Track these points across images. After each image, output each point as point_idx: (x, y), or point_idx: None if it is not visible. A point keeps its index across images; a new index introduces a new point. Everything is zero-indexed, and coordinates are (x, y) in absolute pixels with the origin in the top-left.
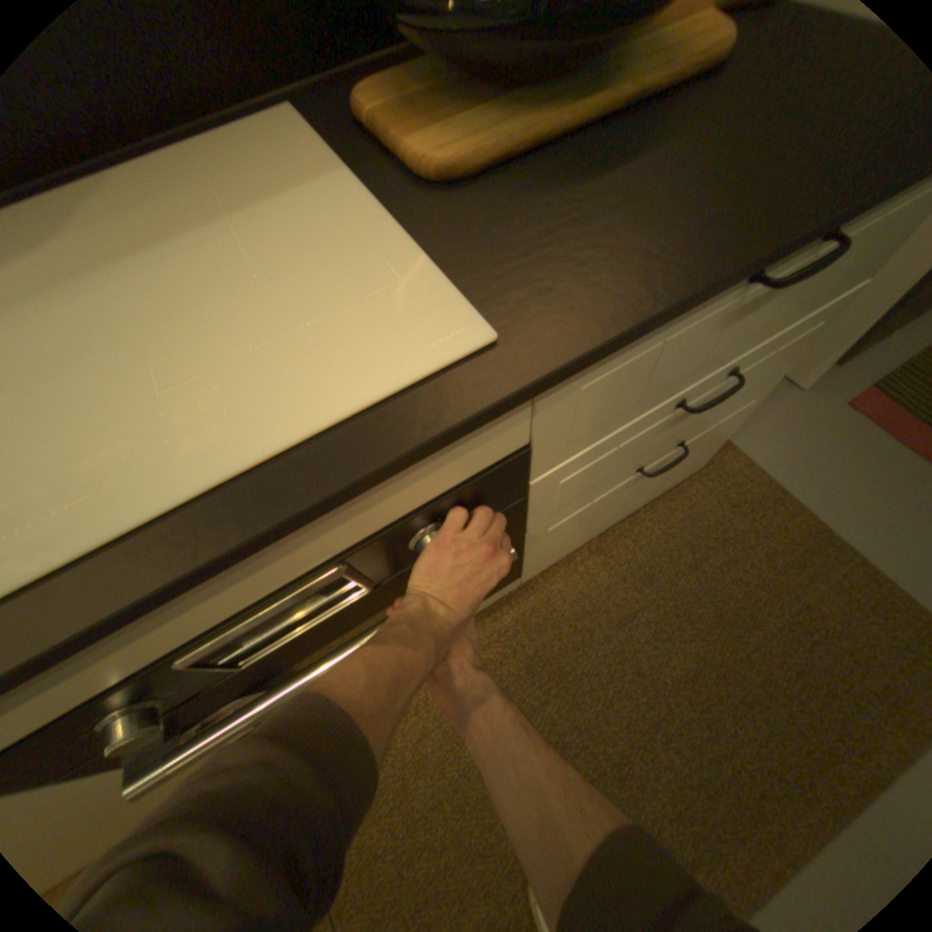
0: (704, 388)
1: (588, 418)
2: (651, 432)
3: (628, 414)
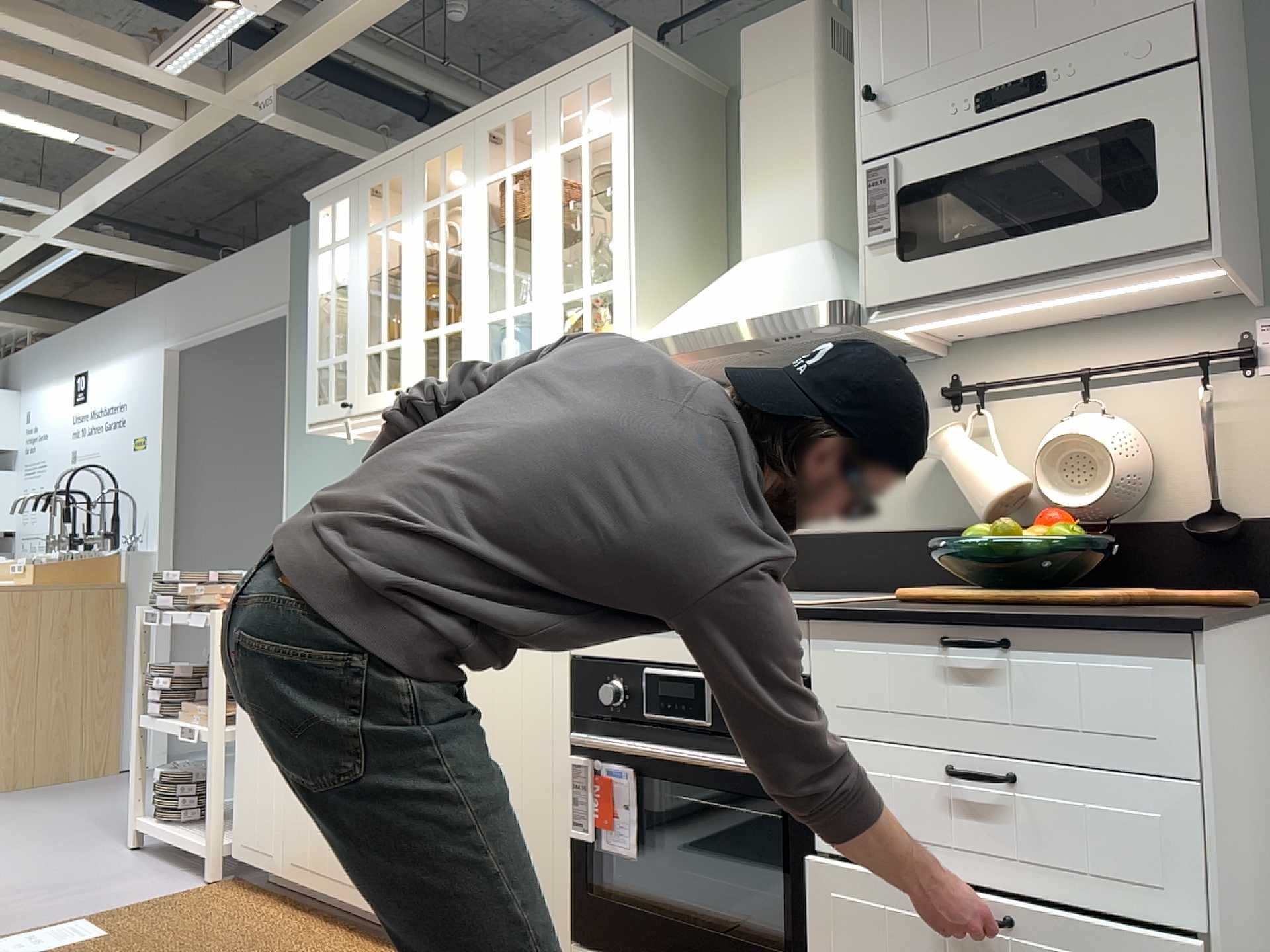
0: (971, 767)
1: (848, 691)
2: (930, 794)
3: (887, 725)
